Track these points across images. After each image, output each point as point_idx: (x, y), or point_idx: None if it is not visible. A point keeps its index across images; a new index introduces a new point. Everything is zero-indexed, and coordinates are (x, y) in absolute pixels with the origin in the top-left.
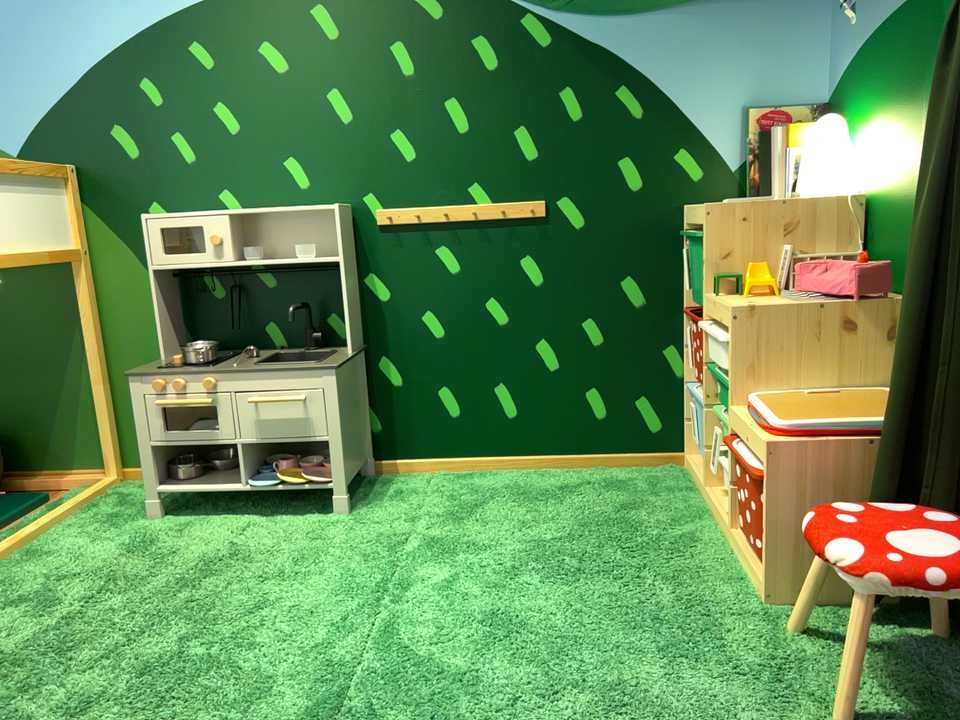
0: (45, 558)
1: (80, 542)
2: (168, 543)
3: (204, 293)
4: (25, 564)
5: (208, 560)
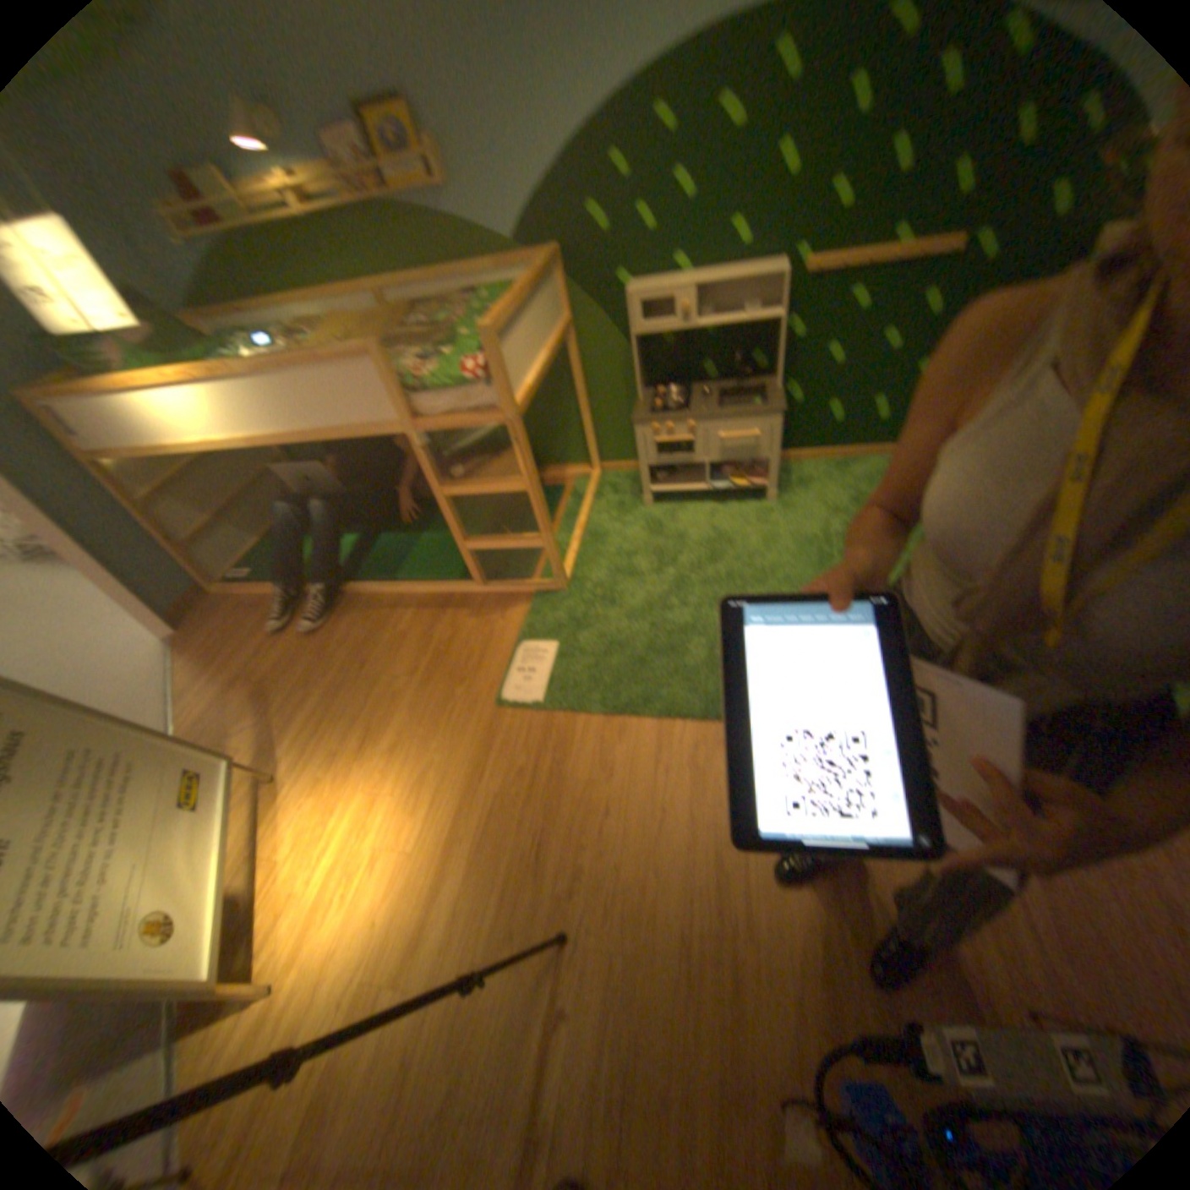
0: (602, 539)
1: (613, 525)
2: (668, 526)
3: (656, 342)
4: (594, 543)
5: (703, 540)
